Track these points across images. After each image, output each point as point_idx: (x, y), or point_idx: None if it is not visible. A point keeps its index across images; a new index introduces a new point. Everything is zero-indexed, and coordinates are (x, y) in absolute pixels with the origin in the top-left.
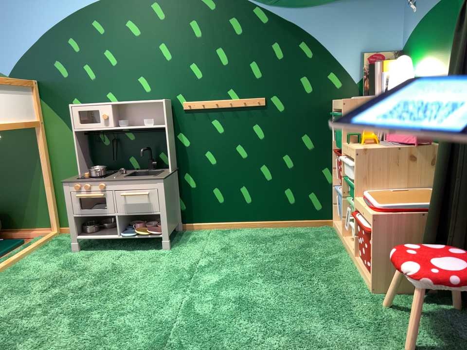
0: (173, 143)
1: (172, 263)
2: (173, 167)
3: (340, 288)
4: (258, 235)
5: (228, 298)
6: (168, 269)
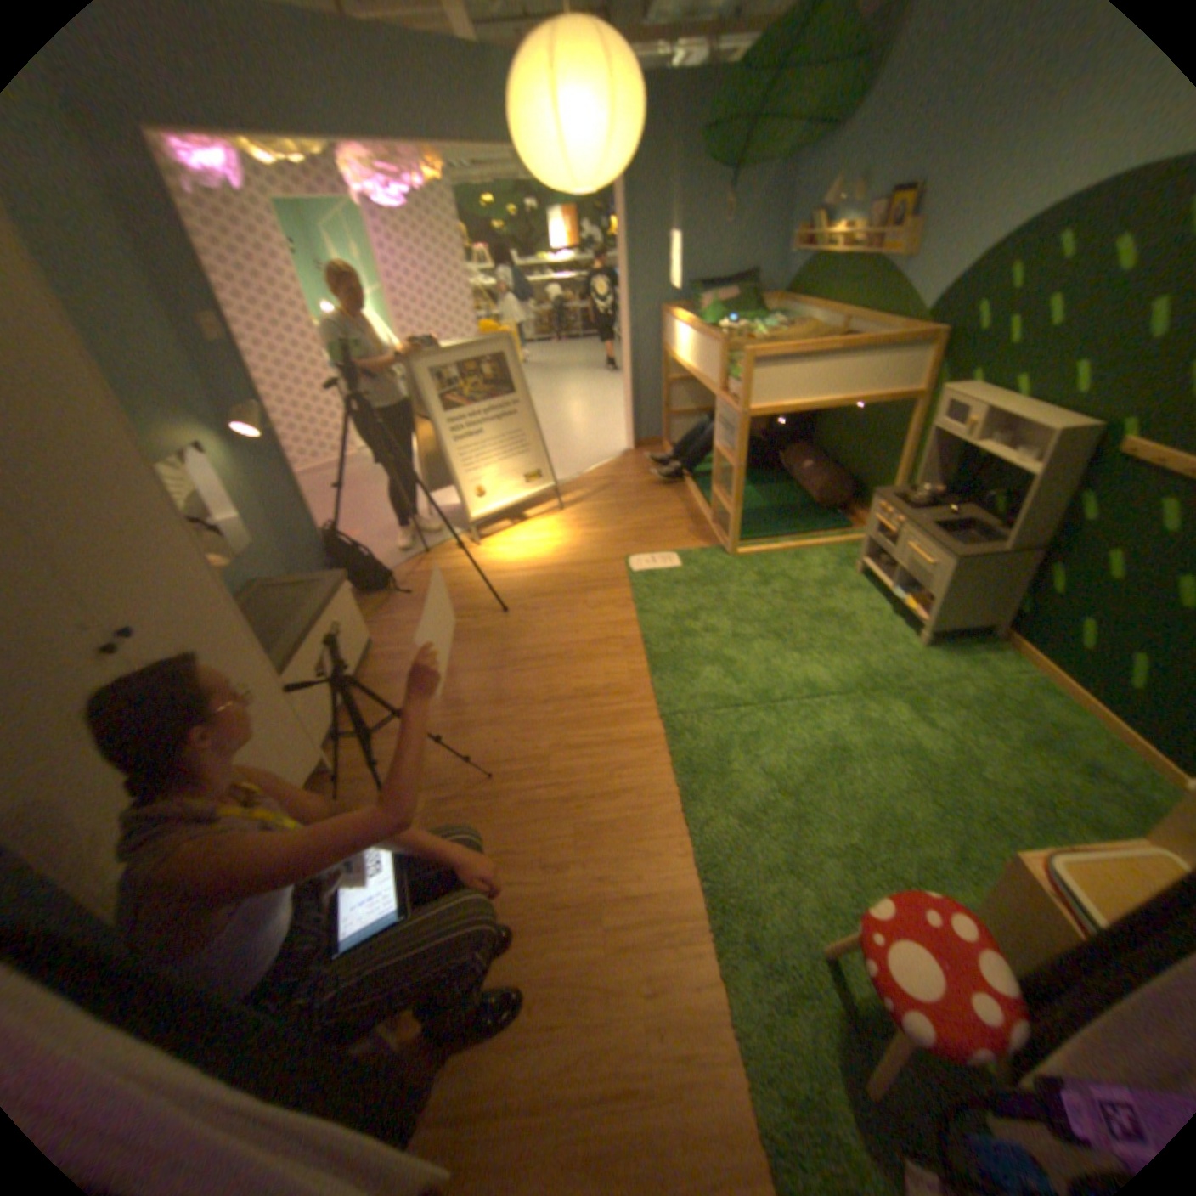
0: (1066, 506)
1: (890, 664)
2: (1043, 545)
3: (952, 881)
4: (1078, 745)
5: (839, 740)
6: (874, 665)
